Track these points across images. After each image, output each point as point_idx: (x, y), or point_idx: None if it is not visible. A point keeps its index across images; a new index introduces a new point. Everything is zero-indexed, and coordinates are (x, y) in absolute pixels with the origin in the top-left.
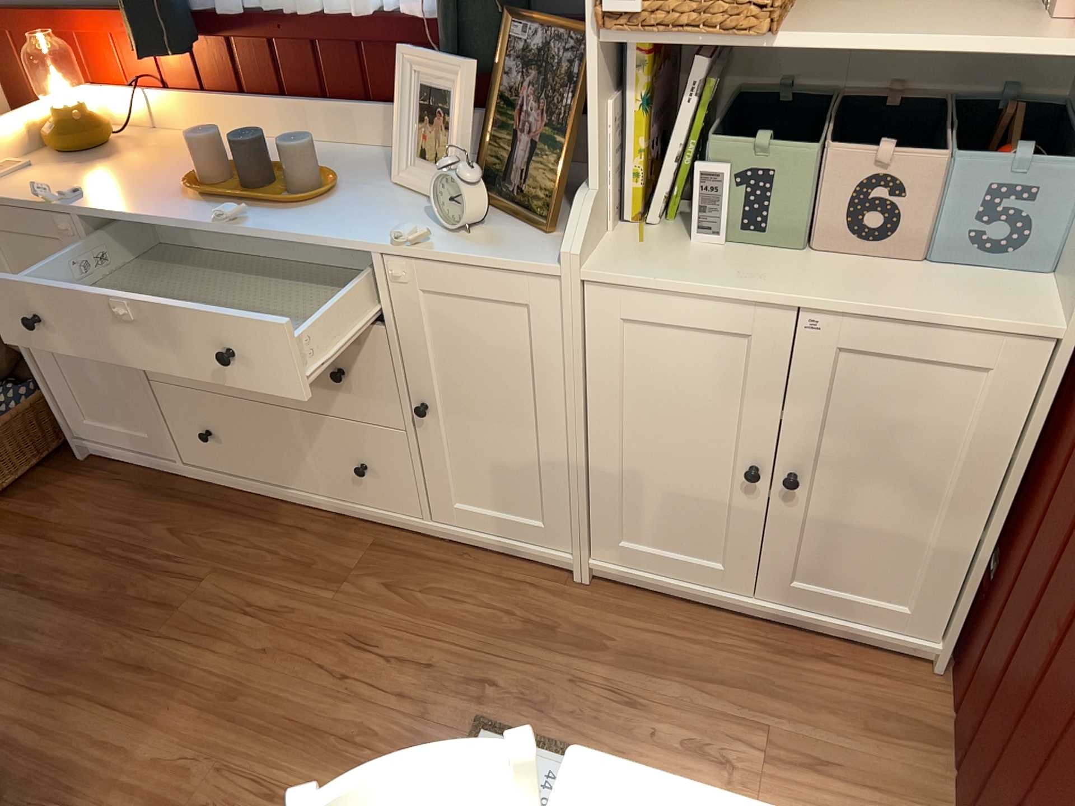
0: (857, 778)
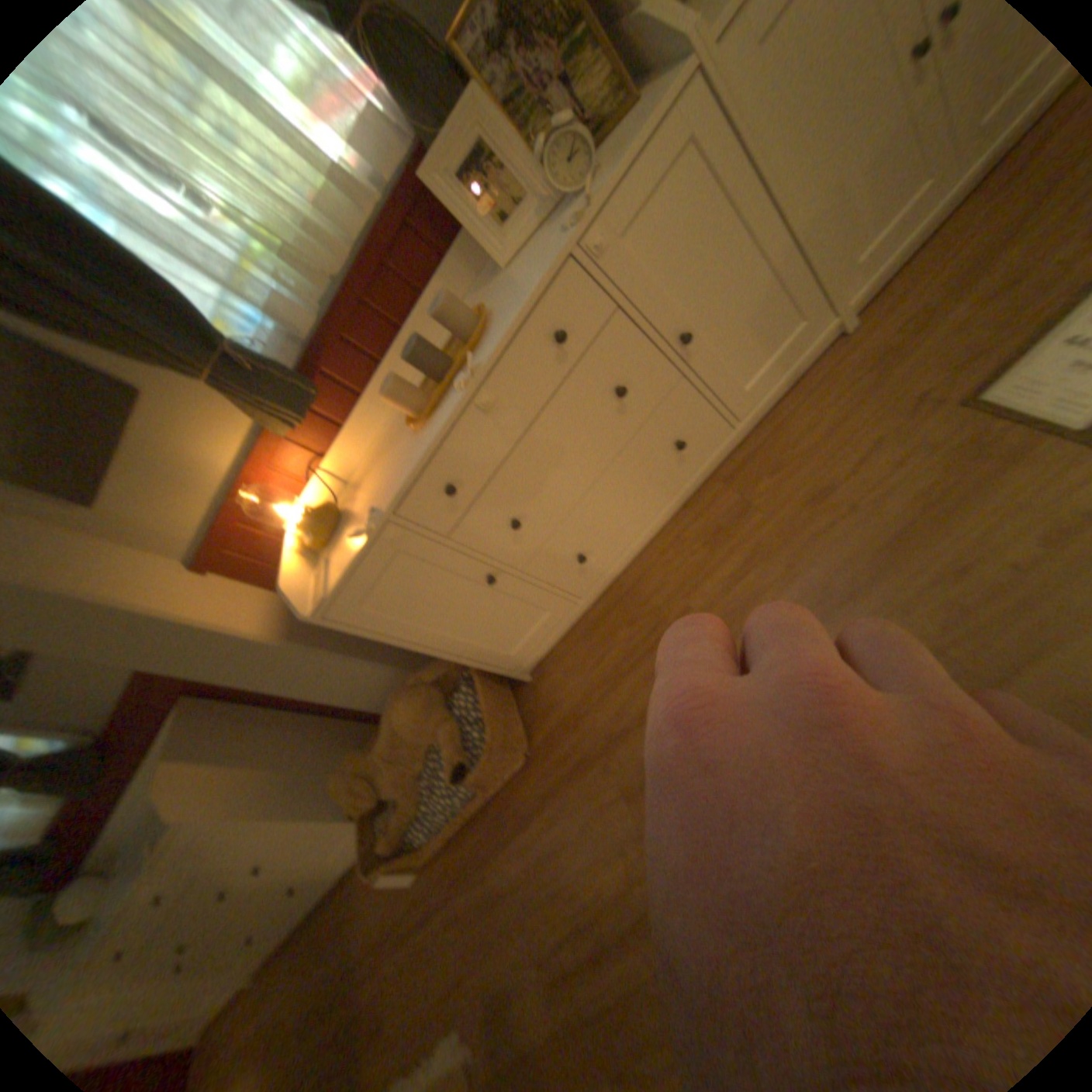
0: None
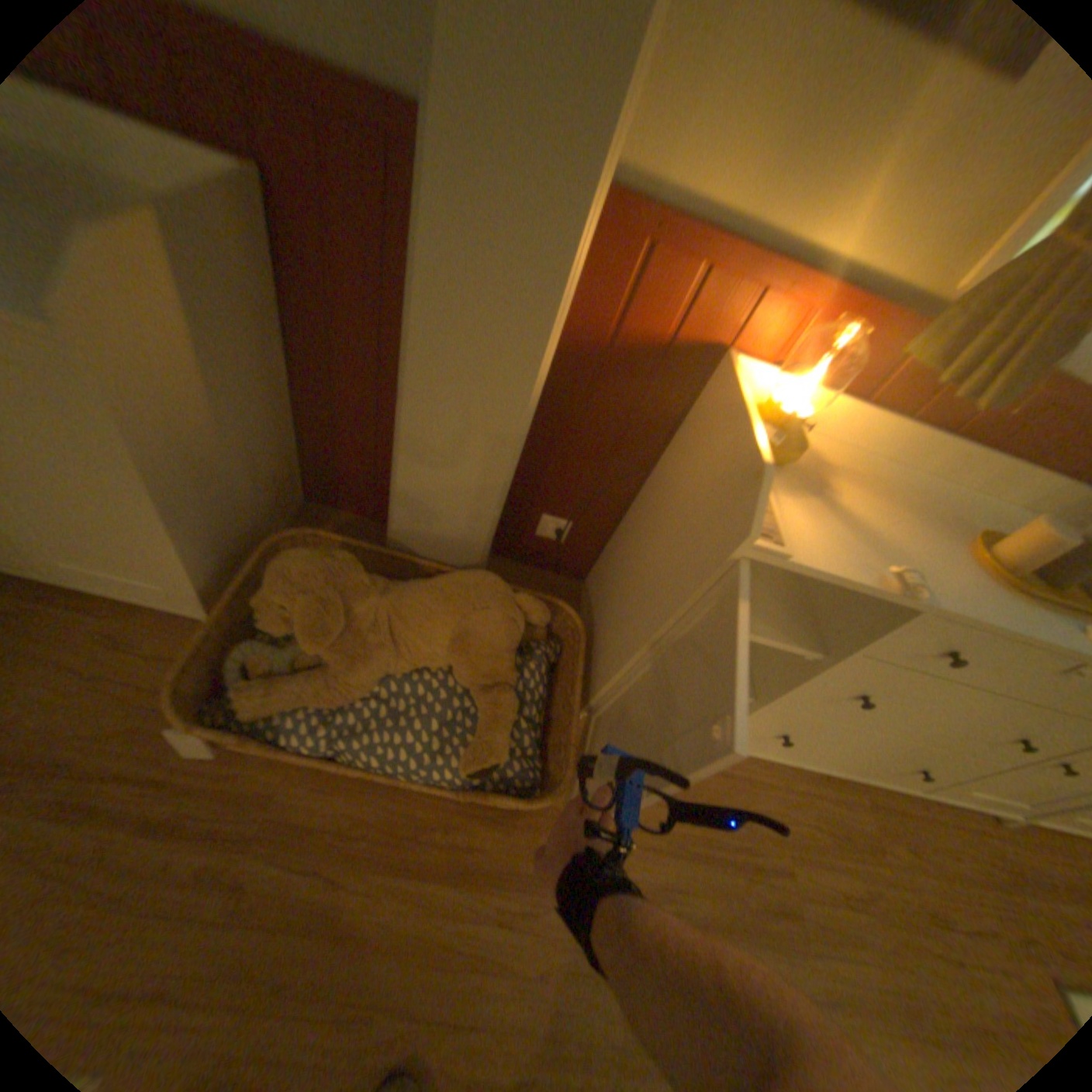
0: None
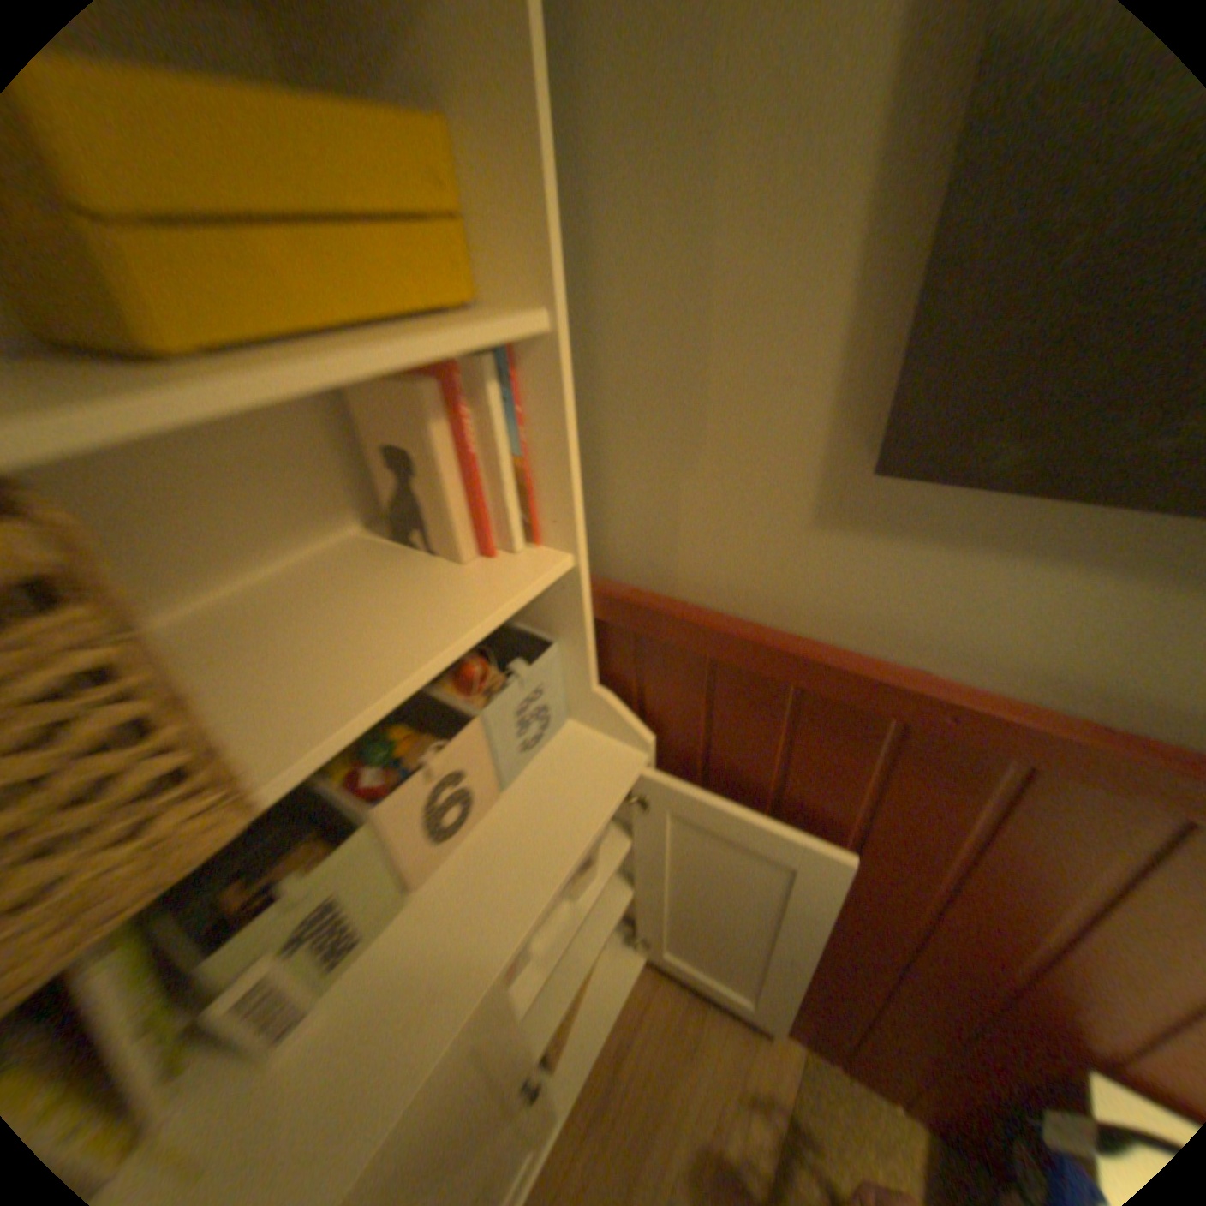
0: (741, 1096)
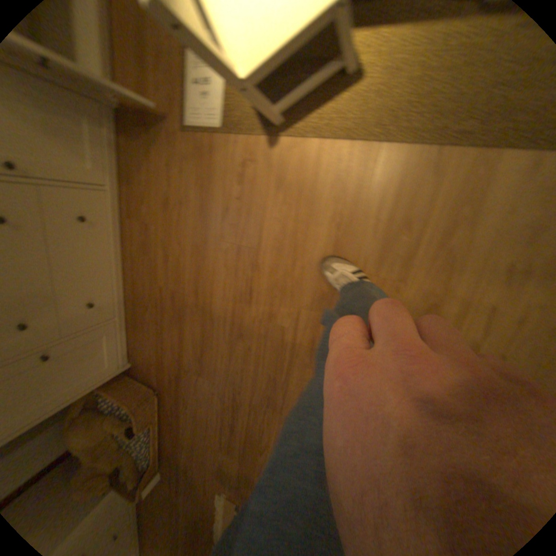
0: None
